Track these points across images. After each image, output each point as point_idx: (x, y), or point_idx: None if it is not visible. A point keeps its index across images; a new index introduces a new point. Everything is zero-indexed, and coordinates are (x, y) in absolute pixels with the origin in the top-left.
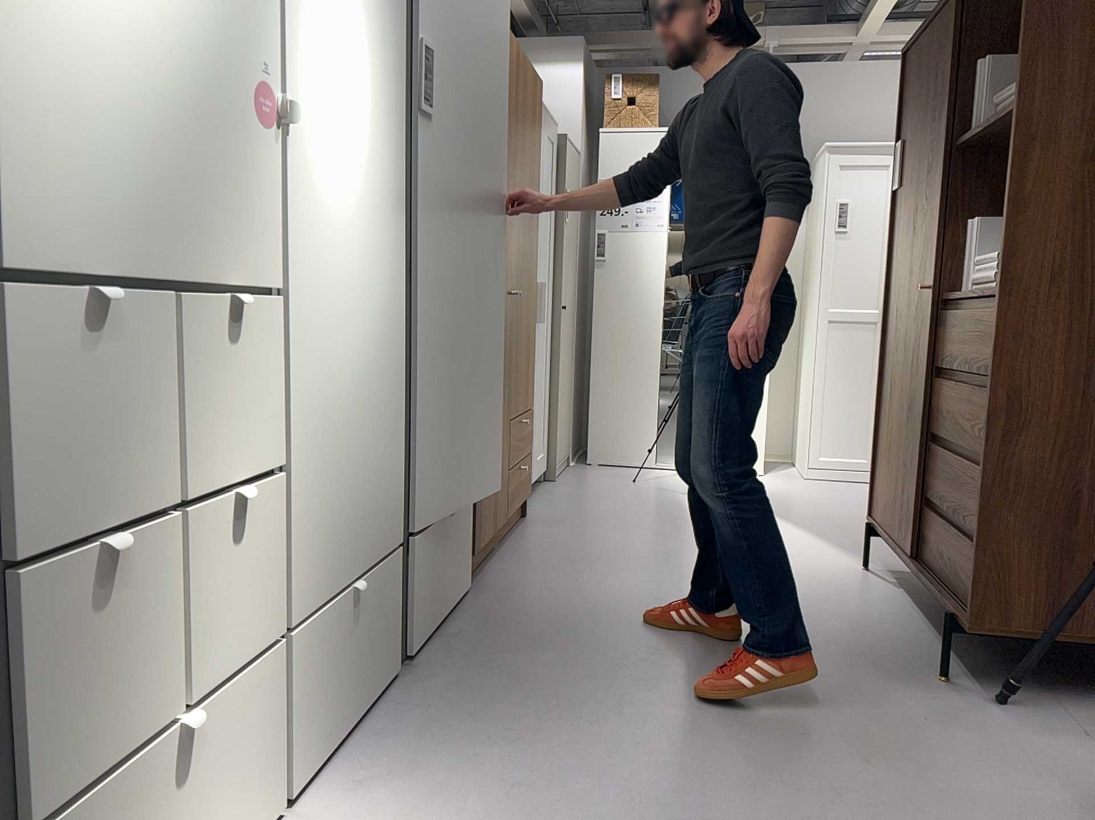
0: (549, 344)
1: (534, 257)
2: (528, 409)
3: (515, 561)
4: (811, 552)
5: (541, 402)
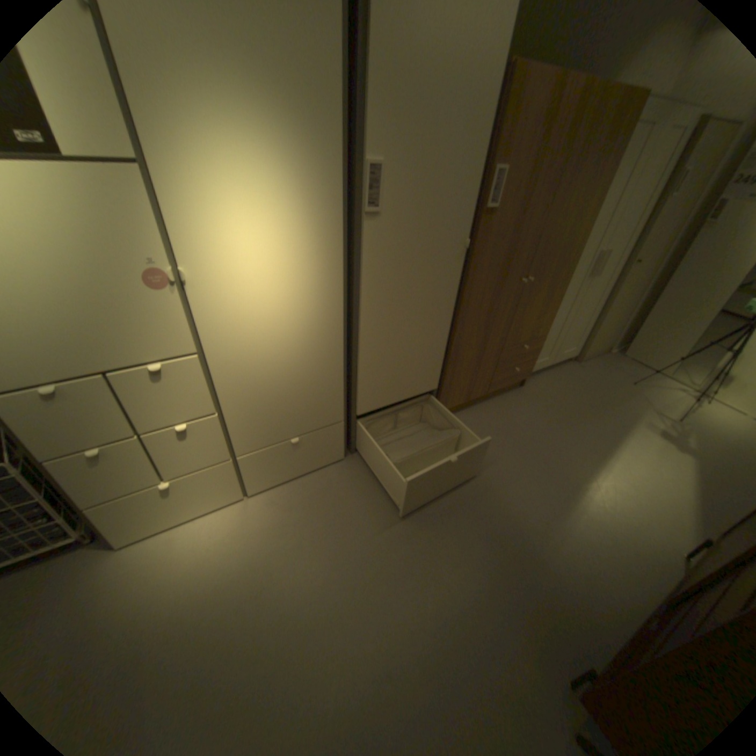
0: (612, 286)
1: (579, 245)
2: (539, 338)
3: (478, 415)
4: (672, 513)
5: (584, 322)
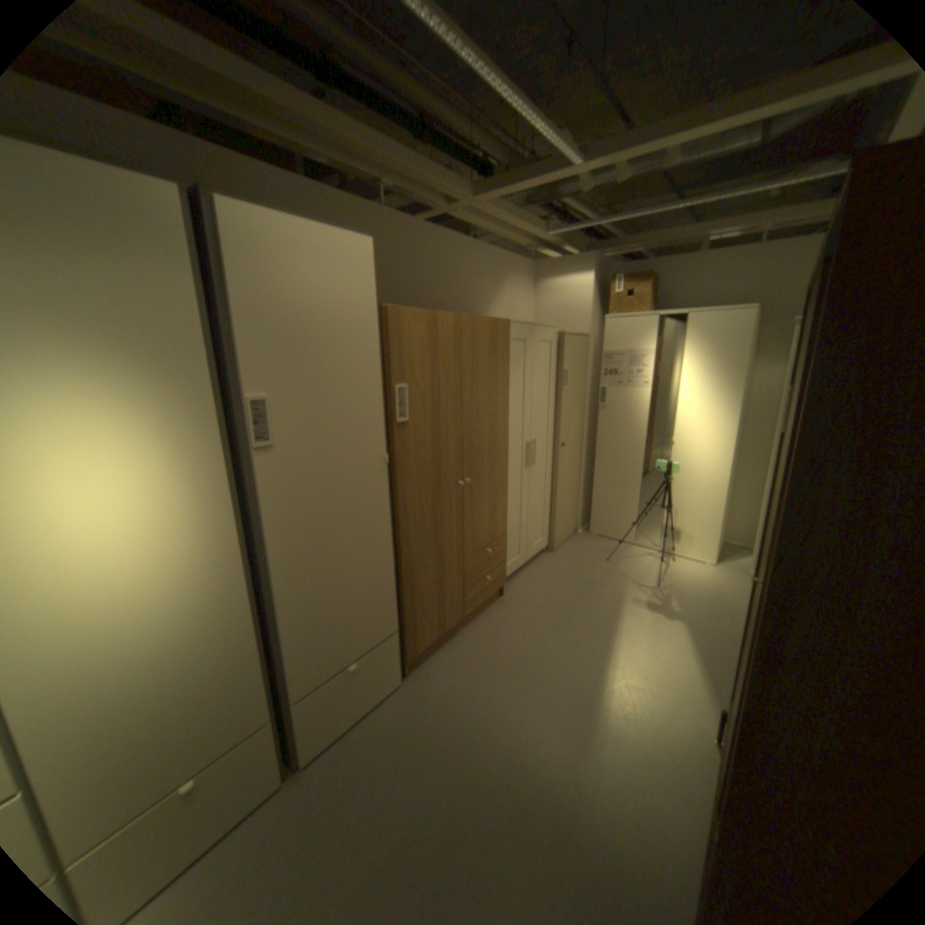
0: (549, 471)
1: (502, 442)
2: (499, 538)
3: (460, 649)
4: (685, 695)
5: (539, 510)
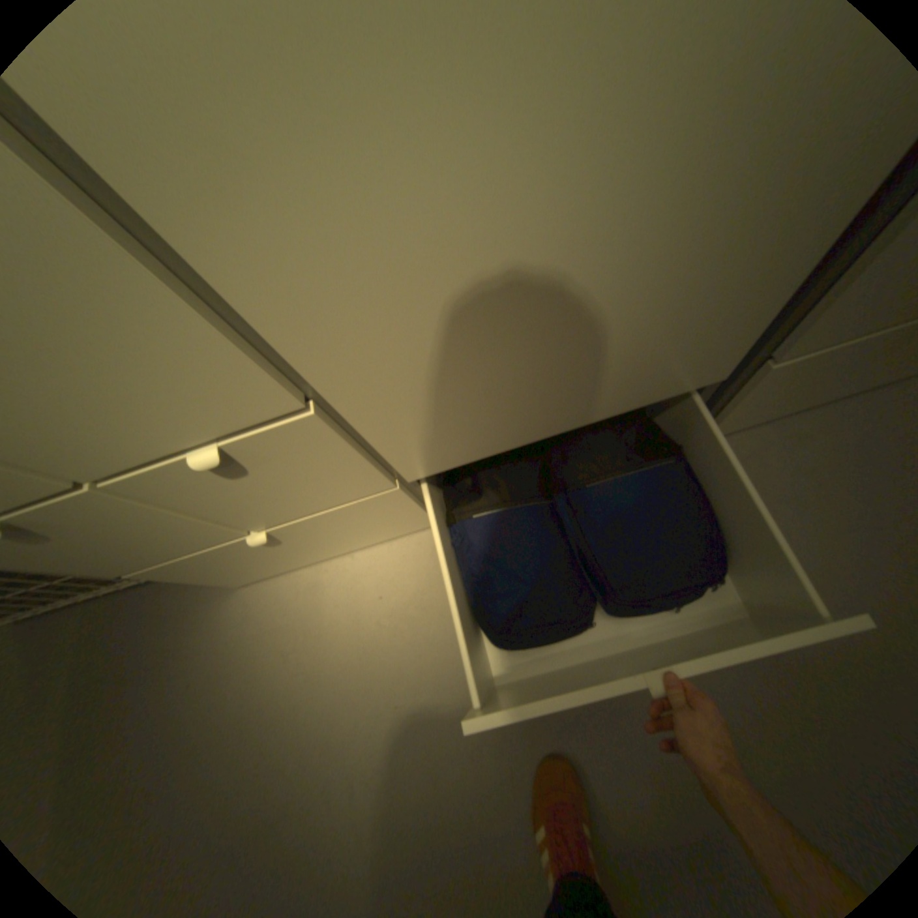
0: None
1: None
2: None
3: None
4: None
5: None
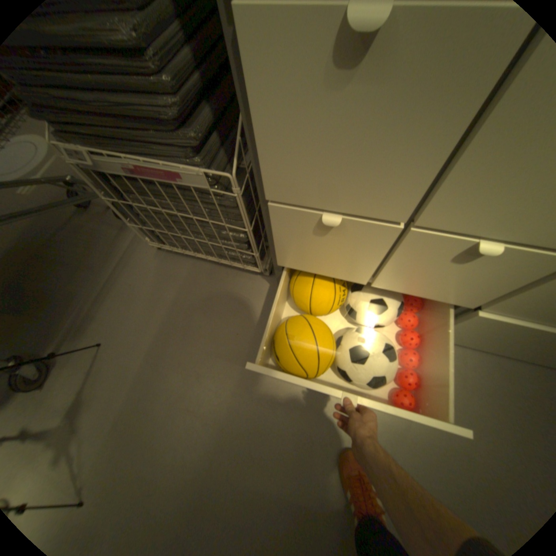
0: None
1: None
2: None
3: None
4: None
5: None
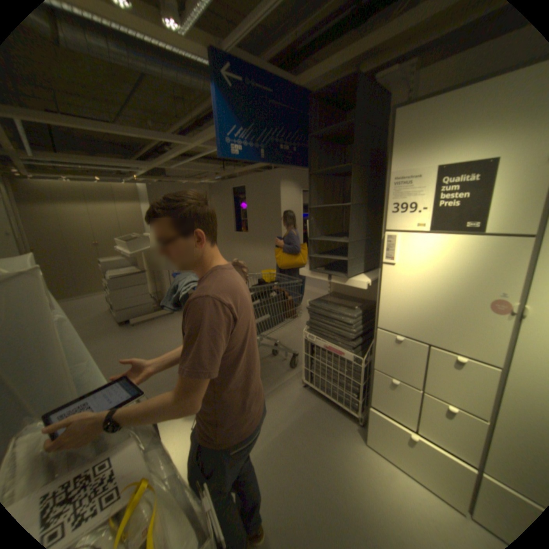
0: None
1: None
2: None
3: None
4: None
5: None
